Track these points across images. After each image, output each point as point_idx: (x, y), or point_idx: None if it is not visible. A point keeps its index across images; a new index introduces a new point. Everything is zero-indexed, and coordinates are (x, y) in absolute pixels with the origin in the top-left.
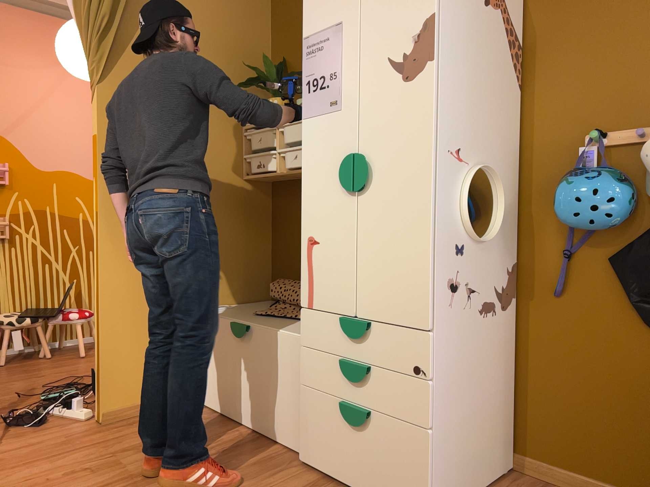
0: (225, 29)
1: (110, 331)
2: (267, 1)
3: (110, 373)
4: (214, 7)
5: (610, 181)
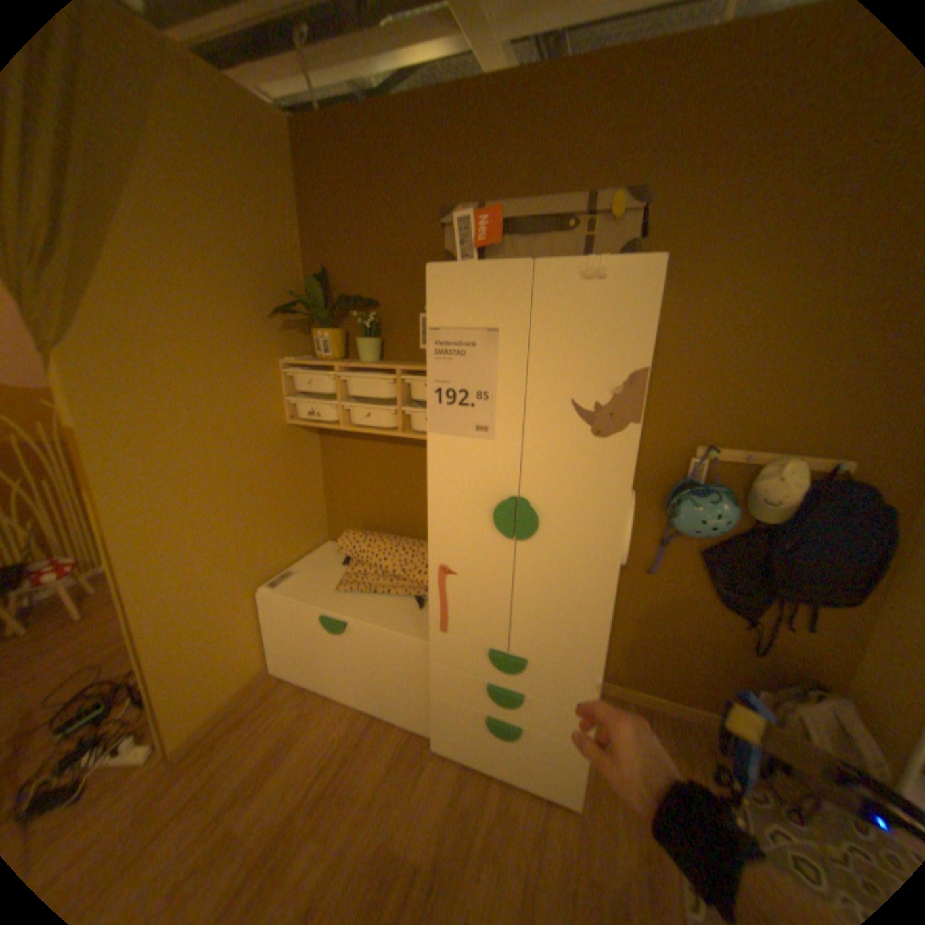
0: (241, 225)
1: (161, 666)
2: (289, 177)
3: (172, 707)
4: (221, 189)
5: (729, 505)
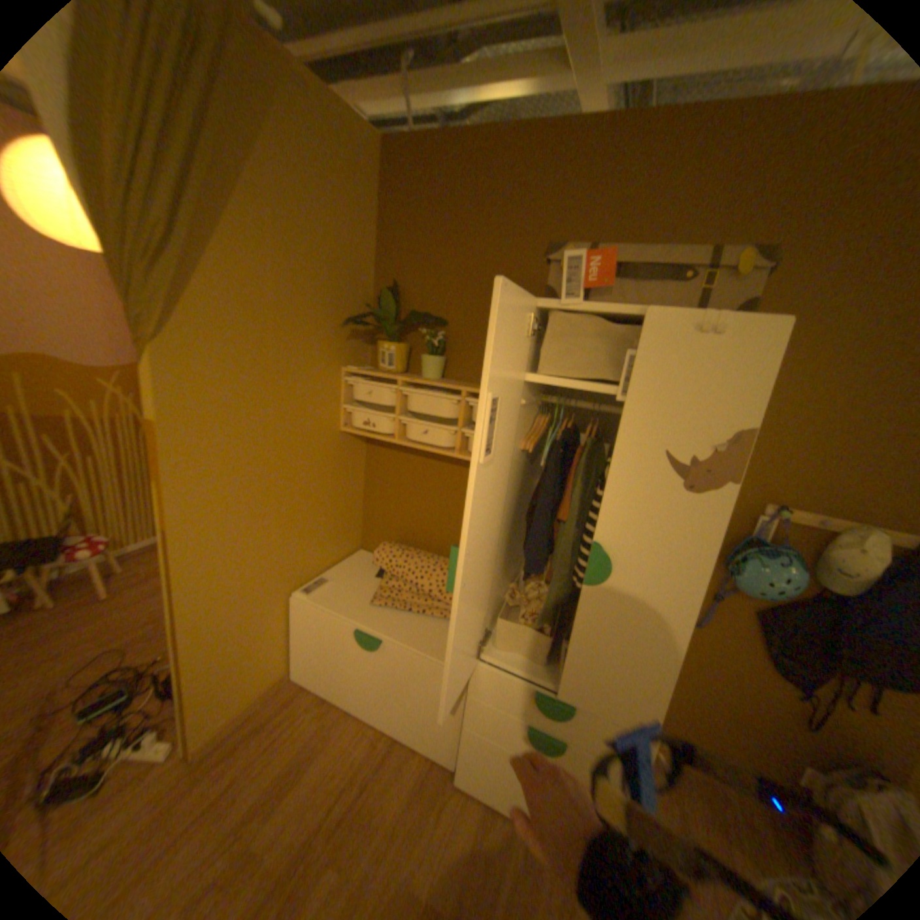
0: (328, 235)
1: (197, 665)
2: (375, 192)
3: (201, 707)
4: (315, 200)
5: (800, 571)
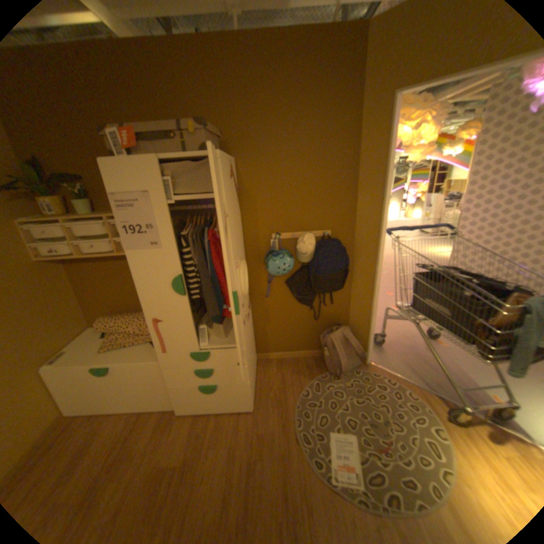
0: None
1: None
2: None
3: None
4: None
5: (288, 258)
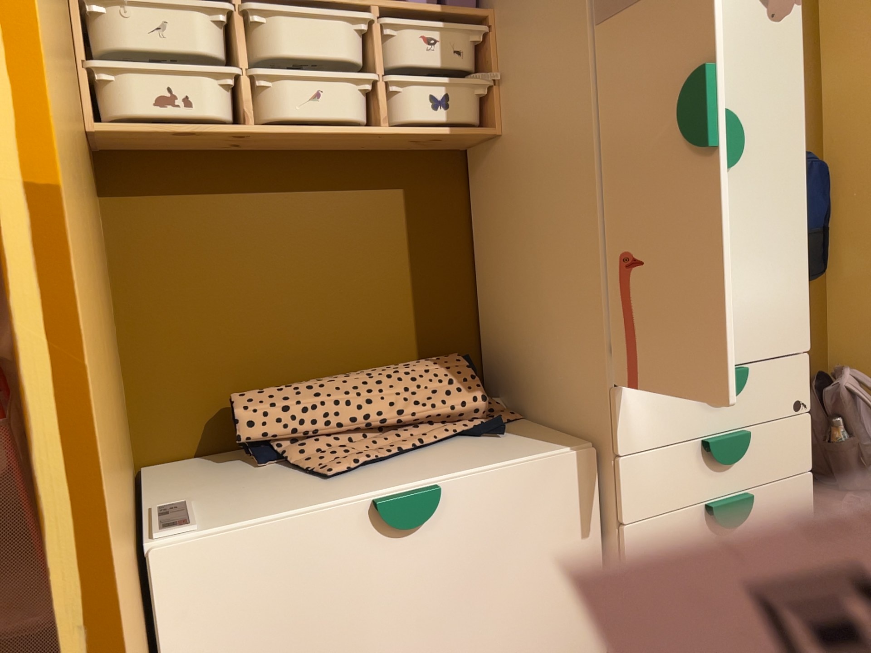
0: None
1: None
2: None
3: None
4: None
5: None
